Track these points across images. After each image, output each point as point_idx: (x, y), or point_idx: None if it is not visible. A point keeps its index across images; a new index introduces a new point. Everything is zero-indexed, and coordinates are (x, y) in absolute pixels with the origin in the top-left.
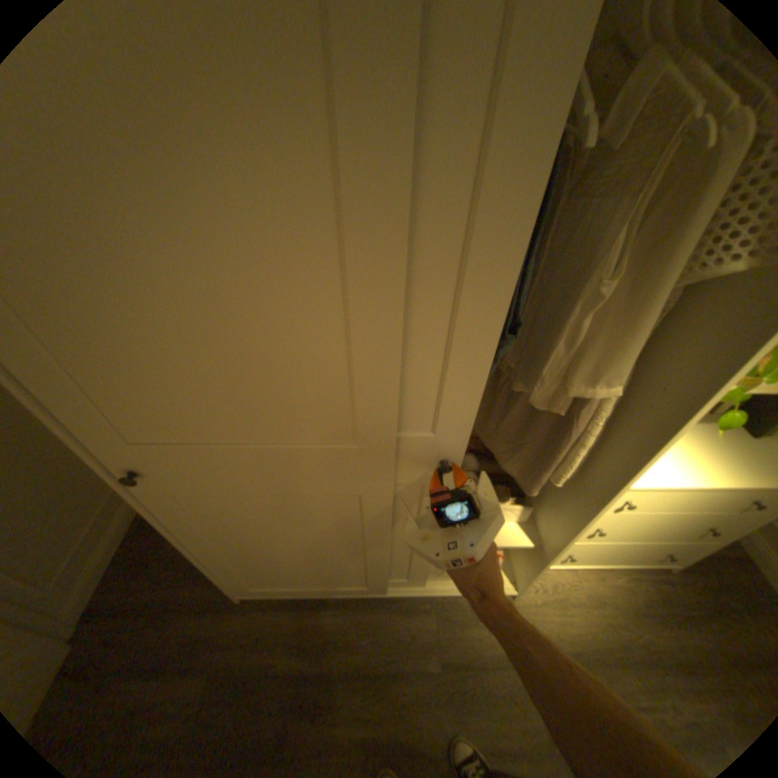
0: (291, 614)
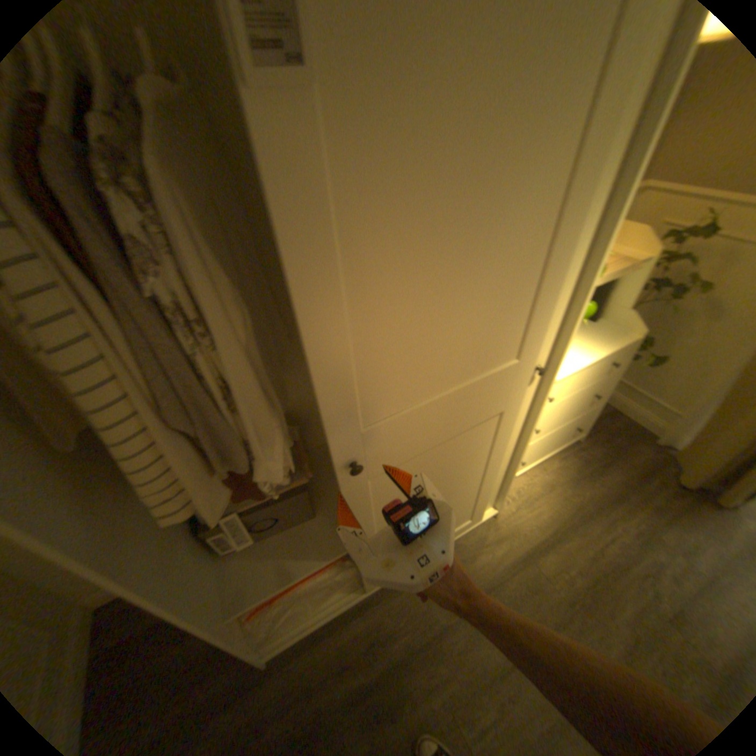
0: (324, 643)
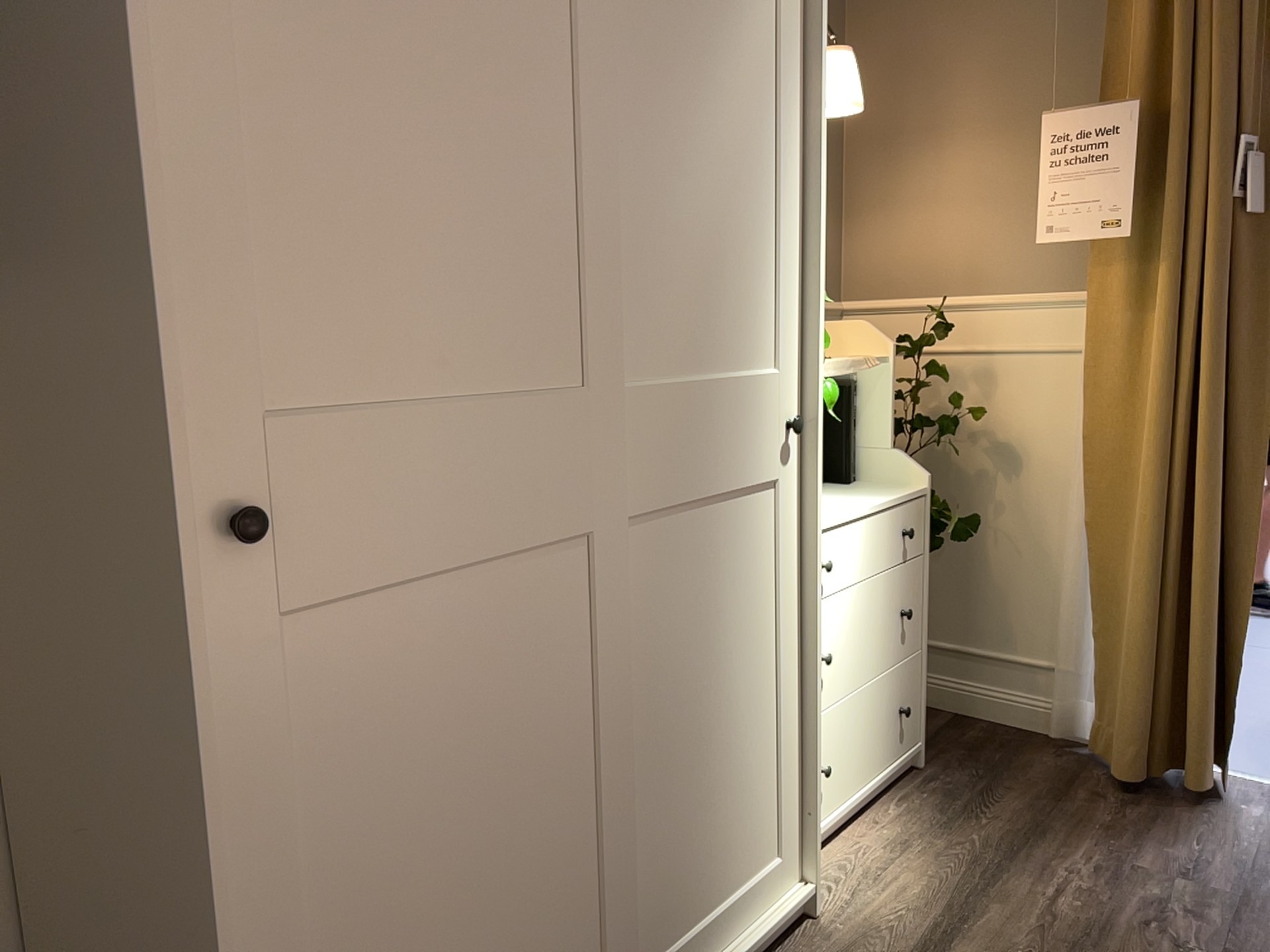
0: None
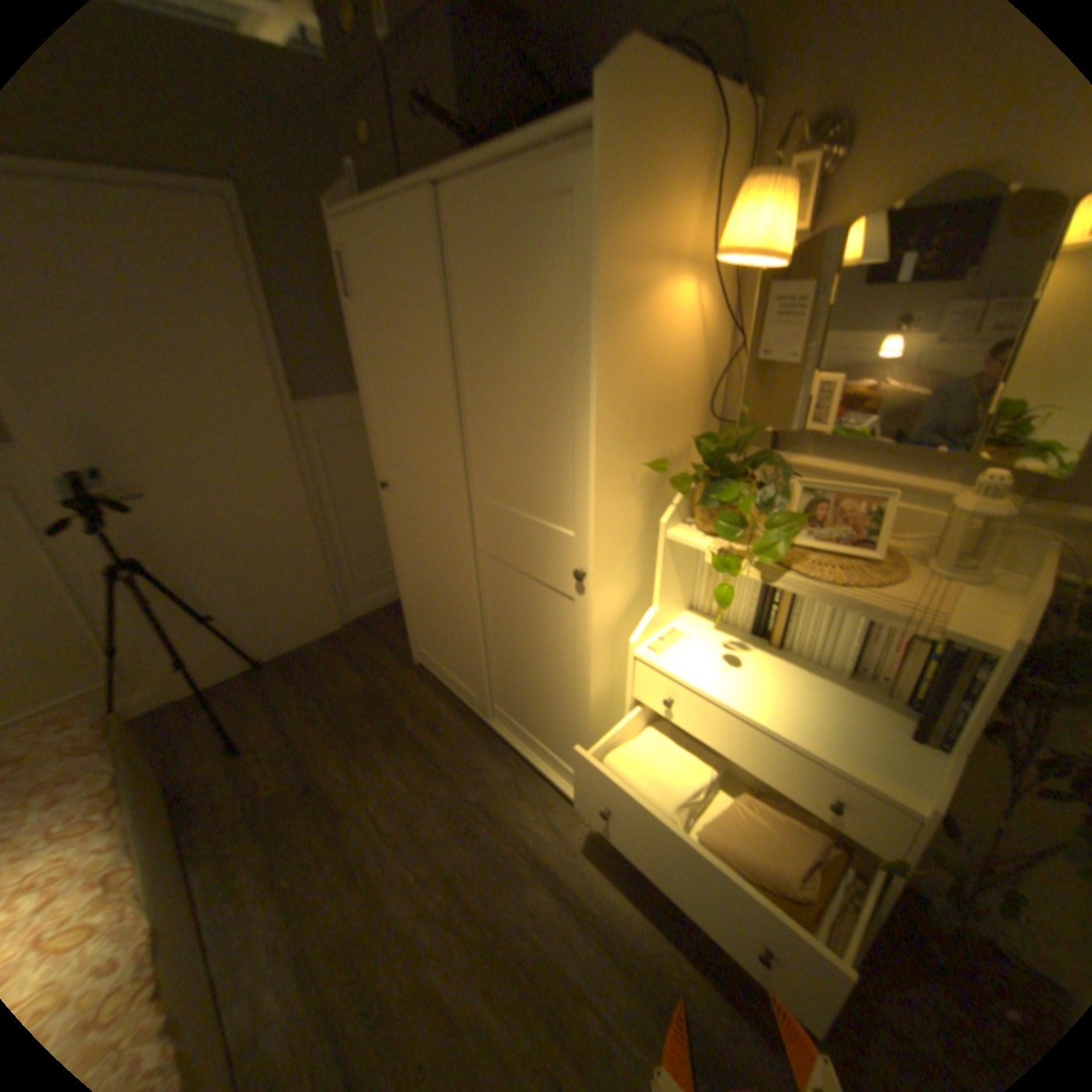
0: (432, 692)
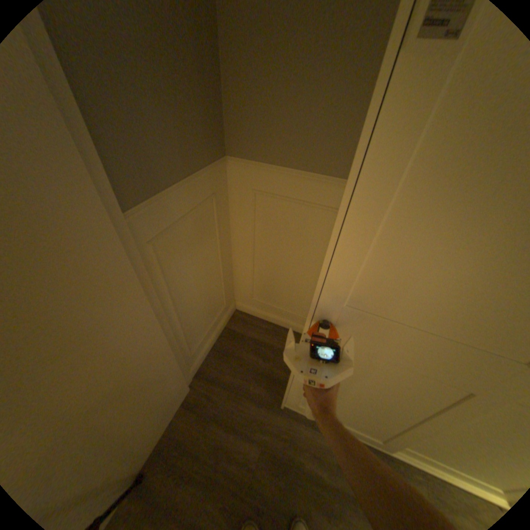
0: (316, 433)
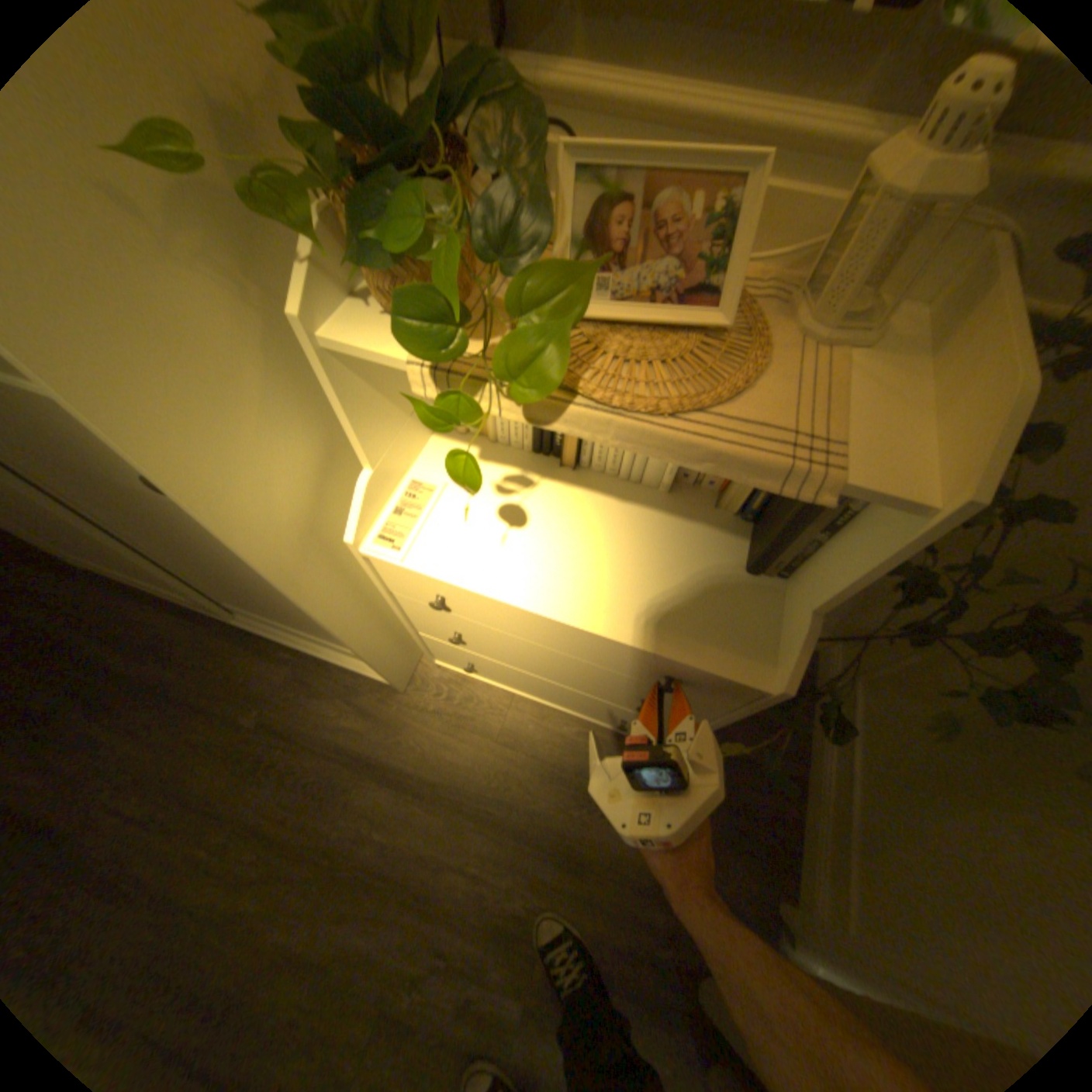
0: (133, 603)
